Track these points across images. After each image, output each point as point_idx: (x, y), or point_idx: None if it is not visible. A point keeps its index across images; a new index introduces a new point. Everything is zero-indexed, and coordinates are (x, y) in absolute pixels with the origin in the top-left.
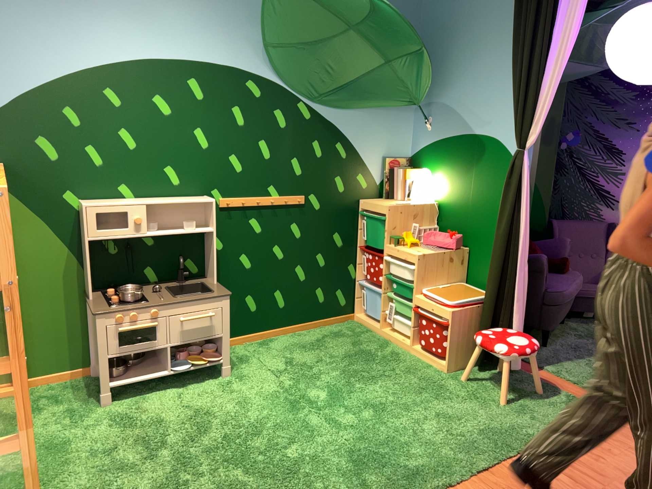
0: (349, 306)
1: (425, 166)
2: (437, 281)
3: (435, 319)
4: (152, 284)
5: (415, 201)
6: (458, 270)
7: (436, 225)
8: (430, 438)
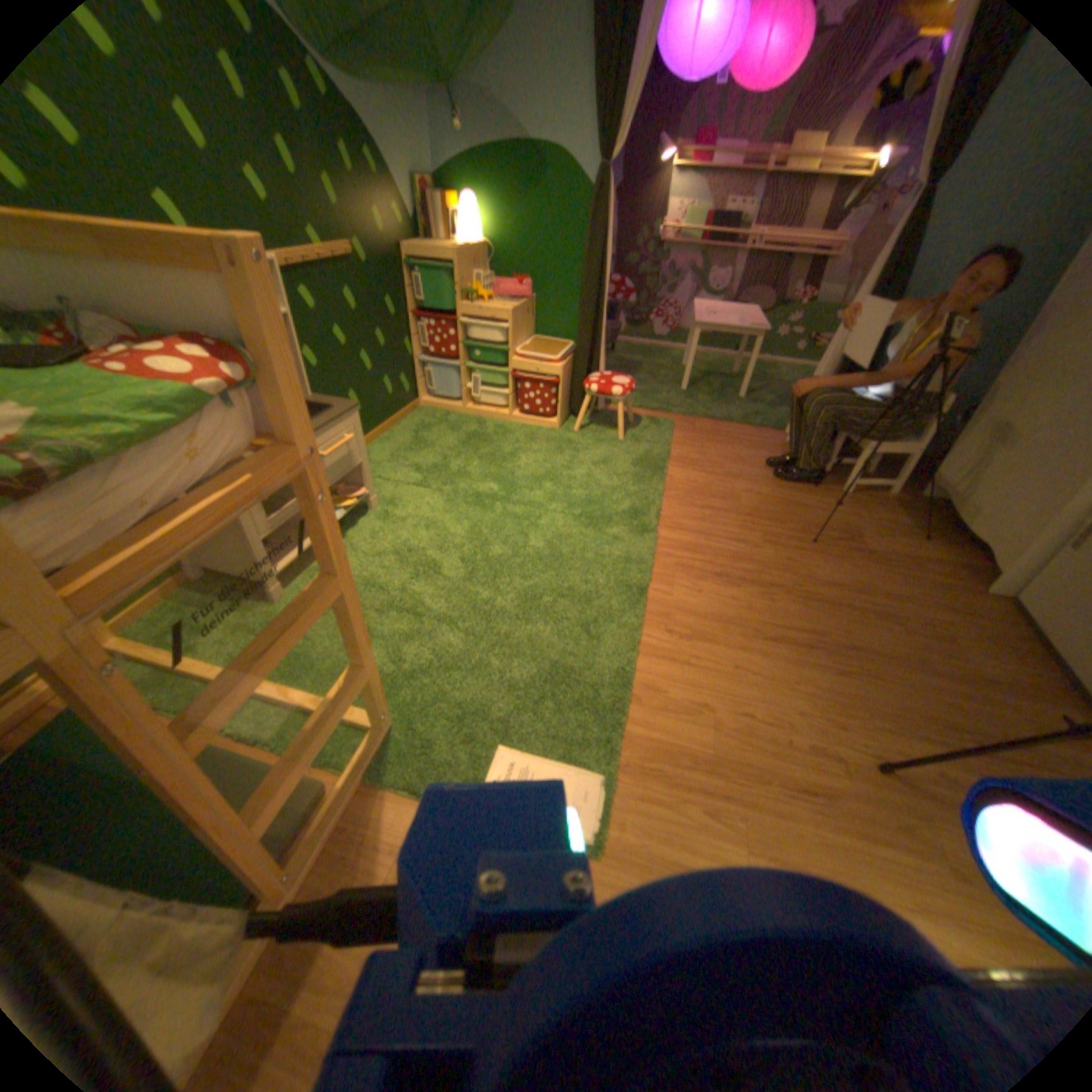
0: (409, 391)
1: (459, 185)
2: (518, 338)
3: (540, 379)
4: None
5: (462, 239)
6: (528, 322)
7: (487, 270)
8: (611, 487)
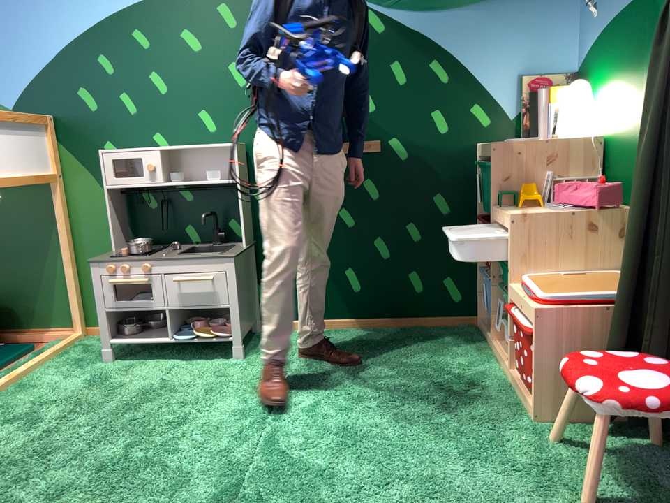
0: (470, 306)
1: (593, 75)
2: (567, 265)
3: (524, 326)
4: (184, 245)
5: (562, 136)
6: (619, 250)
7: (603, 175)
8: None
